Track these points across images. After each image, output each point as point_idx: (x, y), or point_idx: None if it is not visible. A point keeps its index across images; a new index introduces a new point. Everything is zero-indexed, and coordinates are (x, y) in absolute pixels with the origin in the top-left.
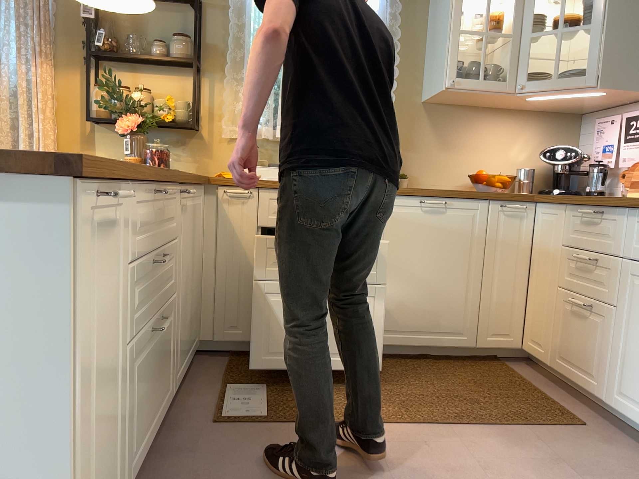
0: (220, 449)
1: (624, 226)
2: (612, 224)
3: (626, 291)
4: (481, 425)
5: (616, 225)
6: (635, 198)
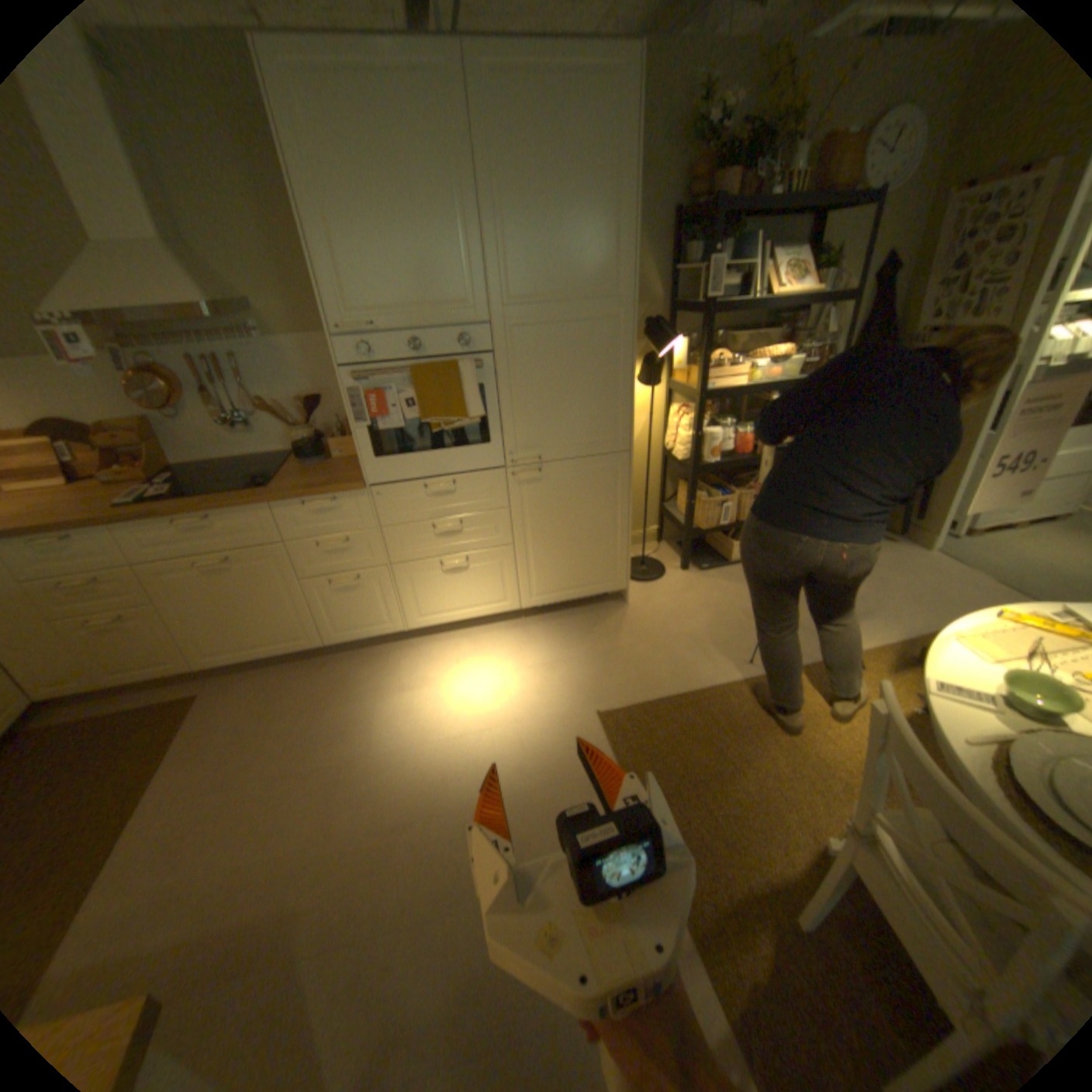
0: None
1: (108, 540)
2: (89, 543)
3: (152, 589)
4: (148, 780)
5: (95, 543)
6: (97, 512)
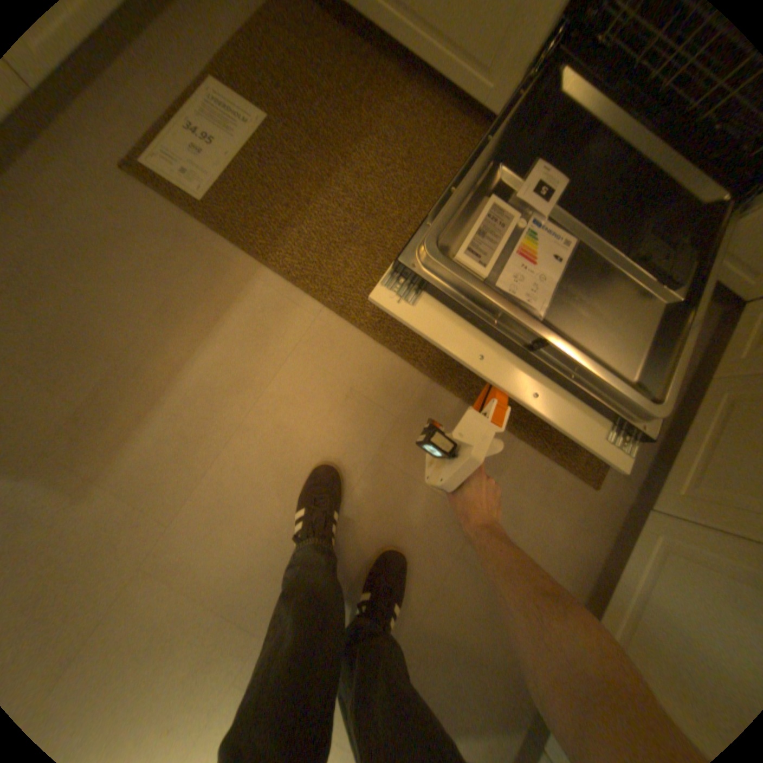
0: (94, 230)
1: None
2: None
3: None
4: (468, 401)
5: None
6: None
